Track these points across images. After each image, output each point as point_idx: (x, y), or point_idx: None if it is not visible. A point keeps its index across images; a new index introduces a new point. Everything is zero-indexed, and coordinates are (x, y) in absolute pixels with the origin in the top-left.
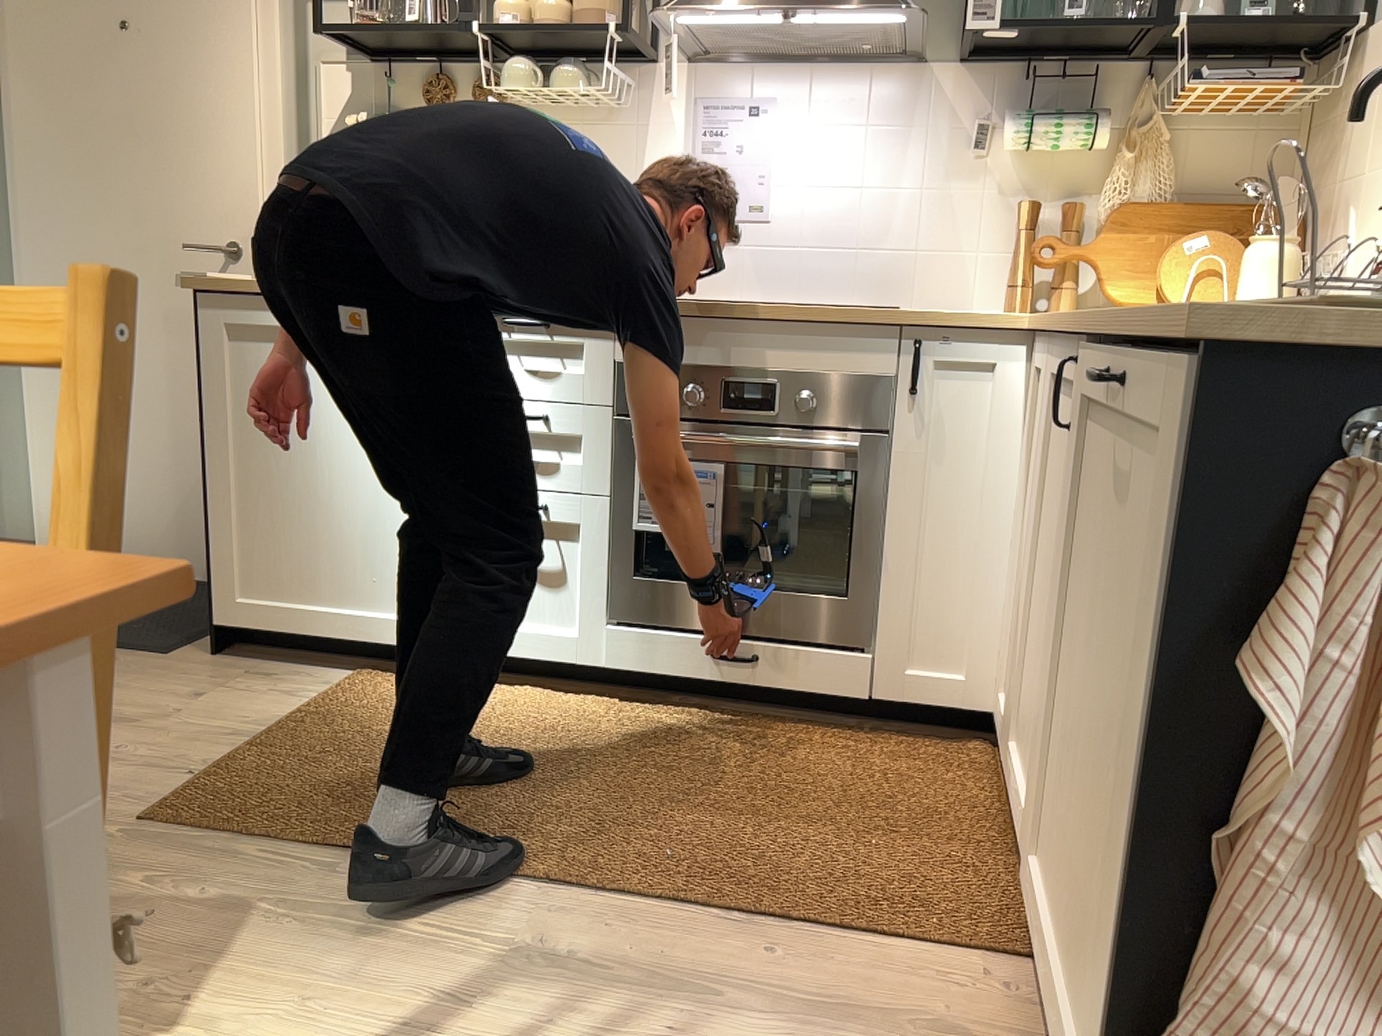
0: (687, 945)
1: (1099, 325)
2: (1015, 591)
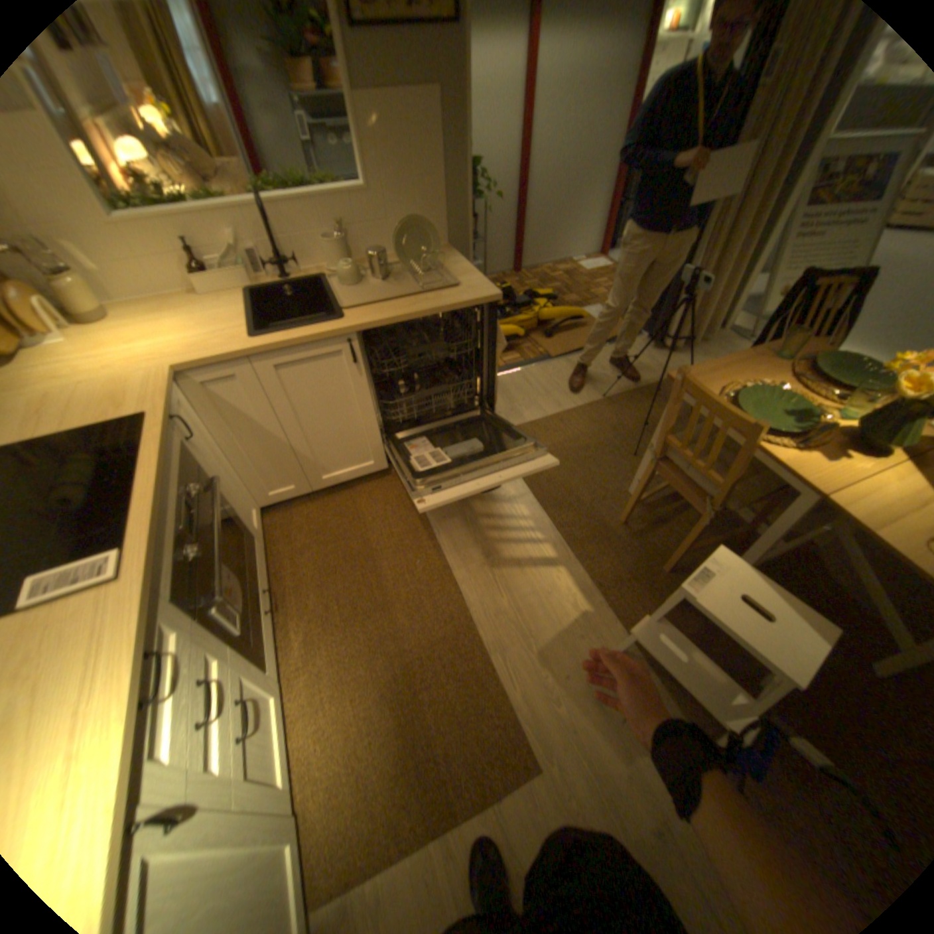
0: (458, 532)
1: (398, 315)
2: (255, 459)
